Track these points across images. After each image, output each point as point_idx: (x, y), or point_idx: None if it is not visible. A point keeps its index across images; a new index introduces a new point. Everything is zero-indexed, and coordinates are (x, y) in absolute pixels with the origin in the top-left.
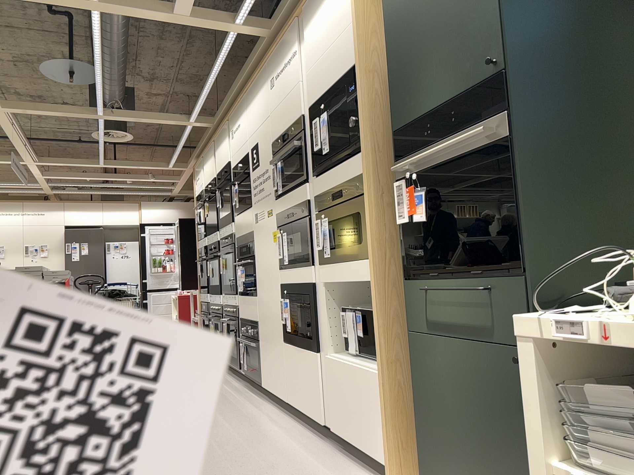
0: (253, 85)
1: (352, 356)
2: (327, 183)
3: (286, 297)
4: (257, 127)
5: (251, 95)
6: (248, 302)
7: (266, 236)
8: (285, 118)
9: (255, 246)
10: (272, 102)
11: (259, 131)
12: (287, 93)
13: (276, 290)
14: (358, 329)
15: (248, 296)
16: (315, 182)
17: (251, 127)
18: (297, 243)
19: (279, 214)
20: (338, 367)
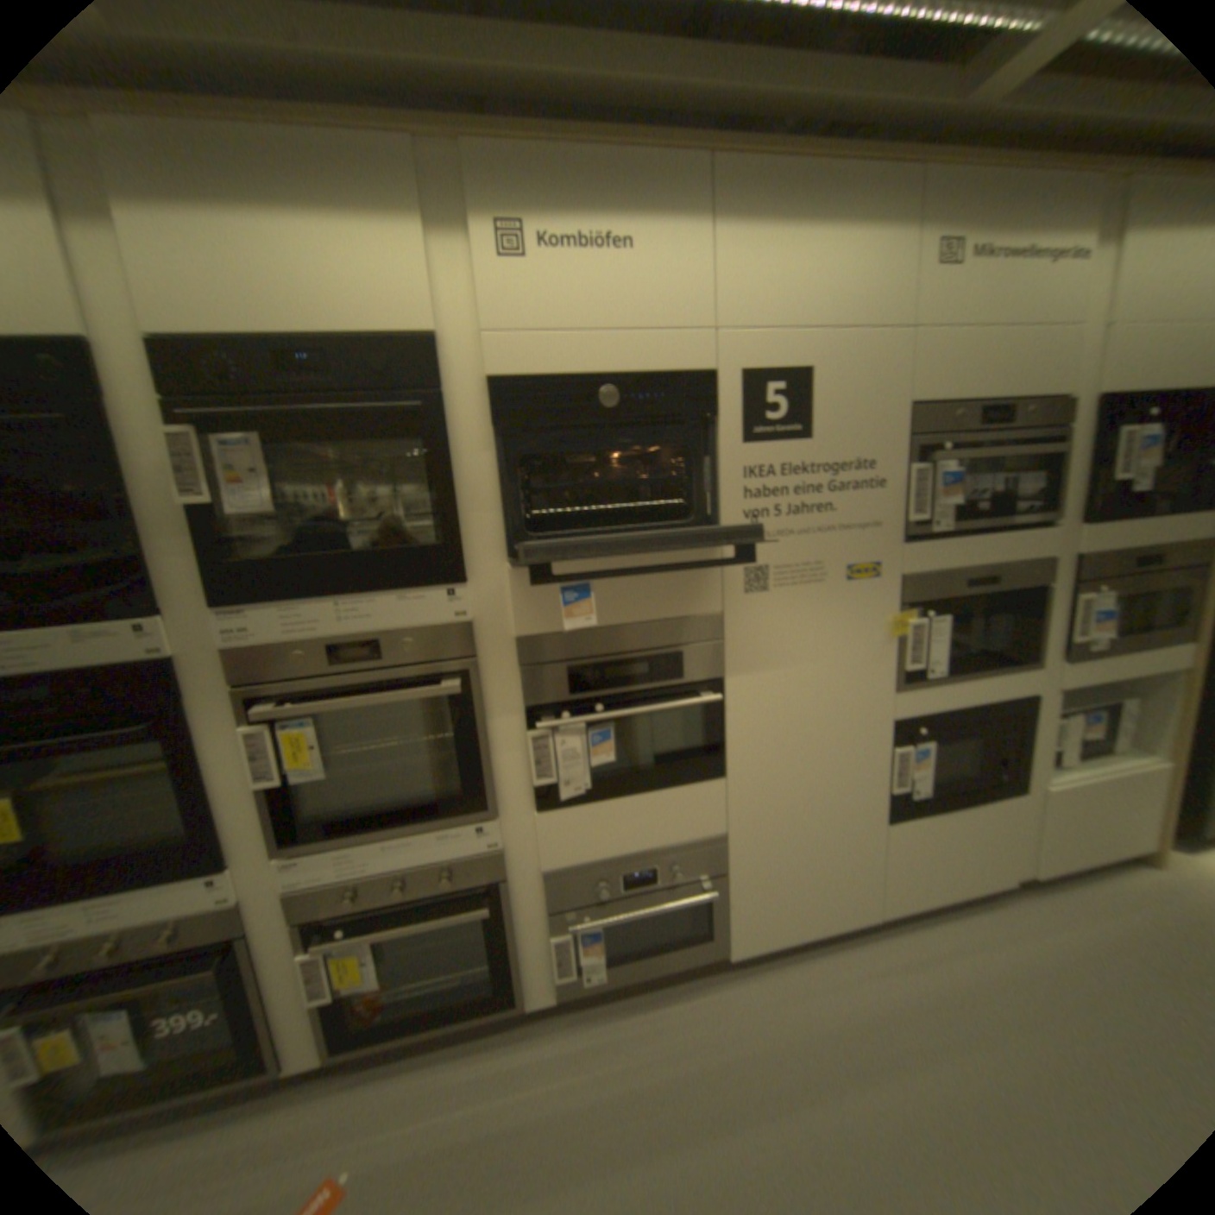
0: (801, 168)
1: (1075, 770)
2: (1126, 539)
3: (922, 740)
4: (814, 320)
5: (778, 190)
6: (653, 806)
7: (833, 624)
8: (1005, 373)
9: (739, 652)
10: (945, 299)
11: (832, 340)
12: (1025, 317)
13: (873, 735)
14: (1101, 732)
15: (652, 791)
16: (1089, 531)
17: (760, 300)
18: (988, 633)
19: (924, 576)
20: (1082, 793)
